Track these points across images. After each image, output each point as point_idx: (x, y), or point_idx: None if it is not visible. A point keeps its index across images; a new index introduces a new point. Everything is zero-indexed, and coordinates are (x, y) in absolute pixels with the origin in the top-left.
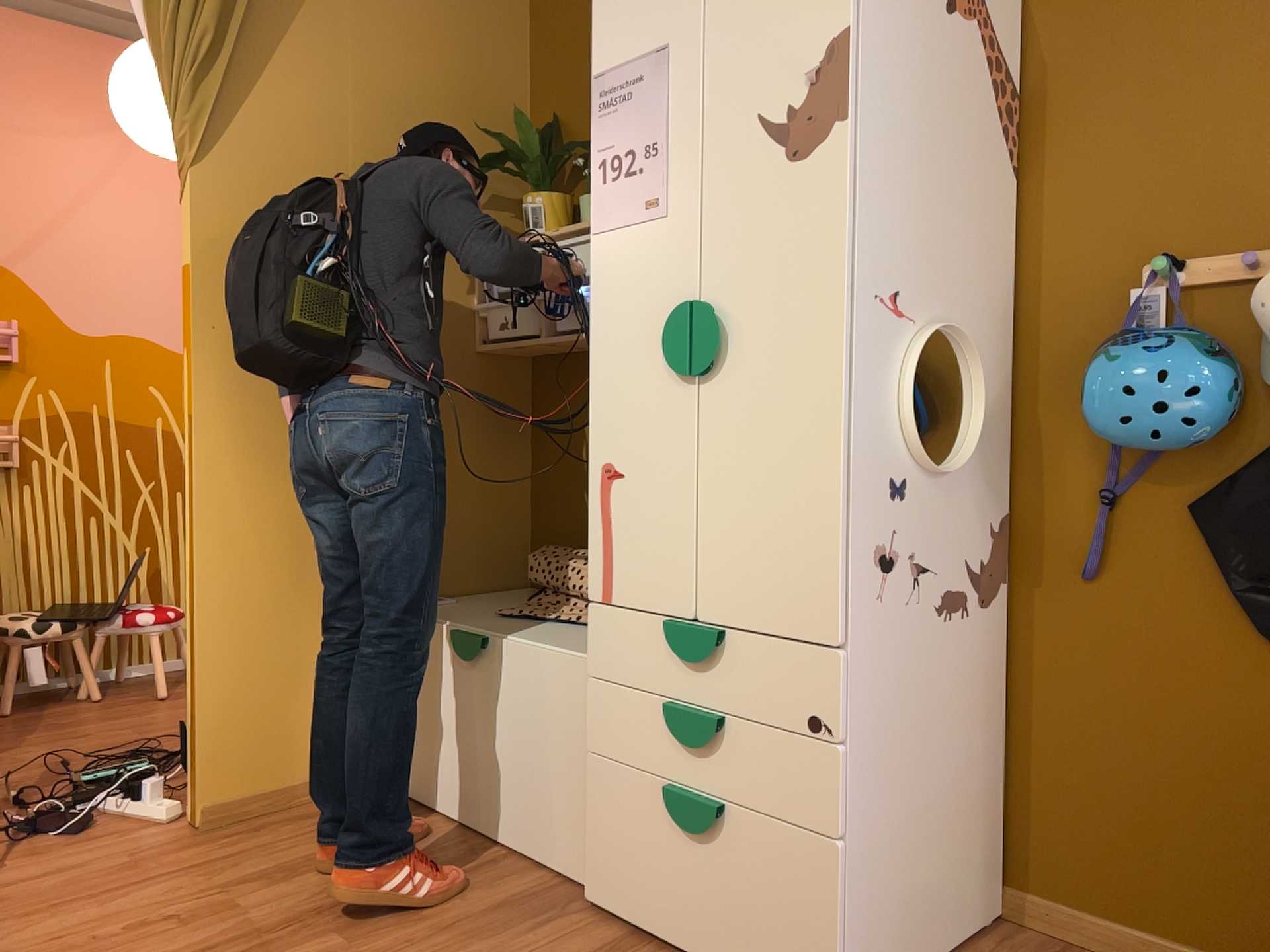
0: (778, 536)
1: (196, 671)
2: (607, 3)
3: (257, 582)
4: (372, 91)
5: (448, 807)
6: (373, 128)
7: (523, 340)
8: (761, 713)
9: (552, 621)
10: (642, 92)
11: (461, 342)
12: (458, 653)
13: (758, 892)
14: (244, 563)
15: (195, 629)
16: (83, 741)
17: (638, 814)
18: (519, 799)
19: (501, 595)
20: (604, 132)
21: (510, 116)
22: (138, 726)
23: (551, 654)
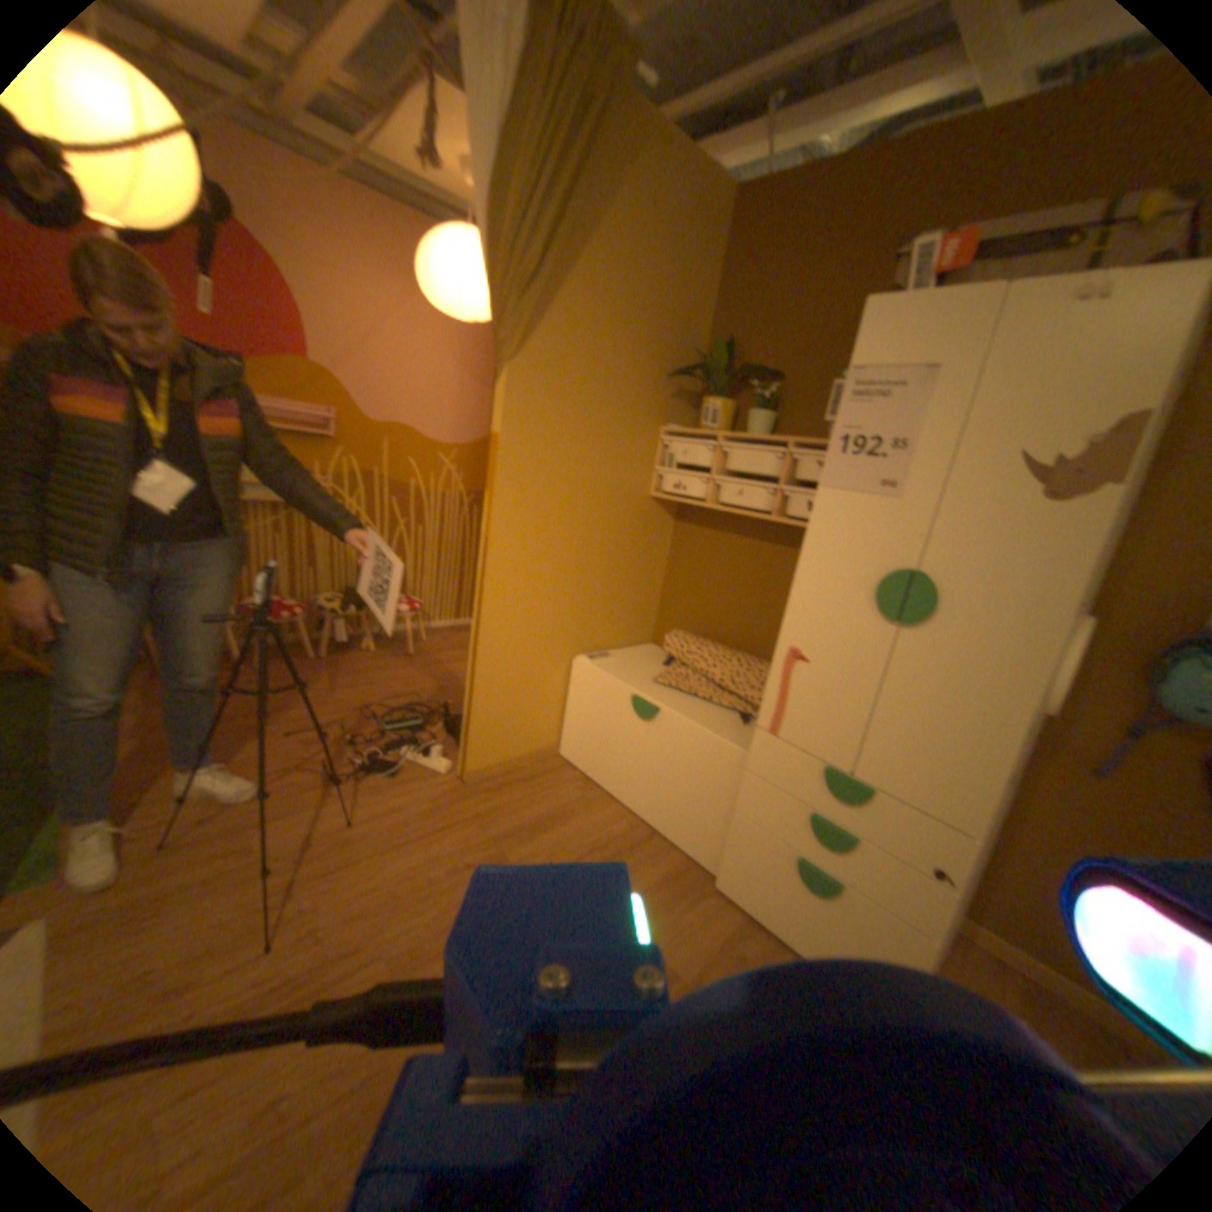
0: (942, 752)
1: (471, 696)
2: (881, 307)
3: (510, 643)
4: (621, 306)
5: (610, 789)
6: (617, 335)
7: (689, 501)
8: (891, 849)
9: (691, 694)
10: (900, 394)
11: (642, 489)
12: (635, 710)
13: (857, 941)
14: (505, 632)
15: (474, 672)
16: (374, 689)
17: (769, 861)
18: (666, 806)
19: (640, 651)
20: (851, 413)
21: (697, 329)
22: (403, 680)
23: (709, 737)
